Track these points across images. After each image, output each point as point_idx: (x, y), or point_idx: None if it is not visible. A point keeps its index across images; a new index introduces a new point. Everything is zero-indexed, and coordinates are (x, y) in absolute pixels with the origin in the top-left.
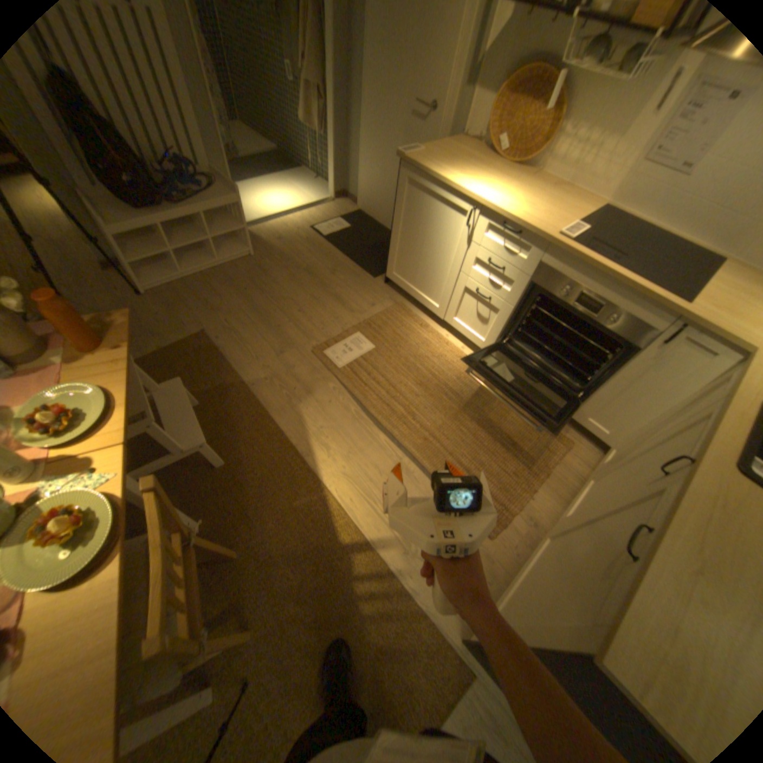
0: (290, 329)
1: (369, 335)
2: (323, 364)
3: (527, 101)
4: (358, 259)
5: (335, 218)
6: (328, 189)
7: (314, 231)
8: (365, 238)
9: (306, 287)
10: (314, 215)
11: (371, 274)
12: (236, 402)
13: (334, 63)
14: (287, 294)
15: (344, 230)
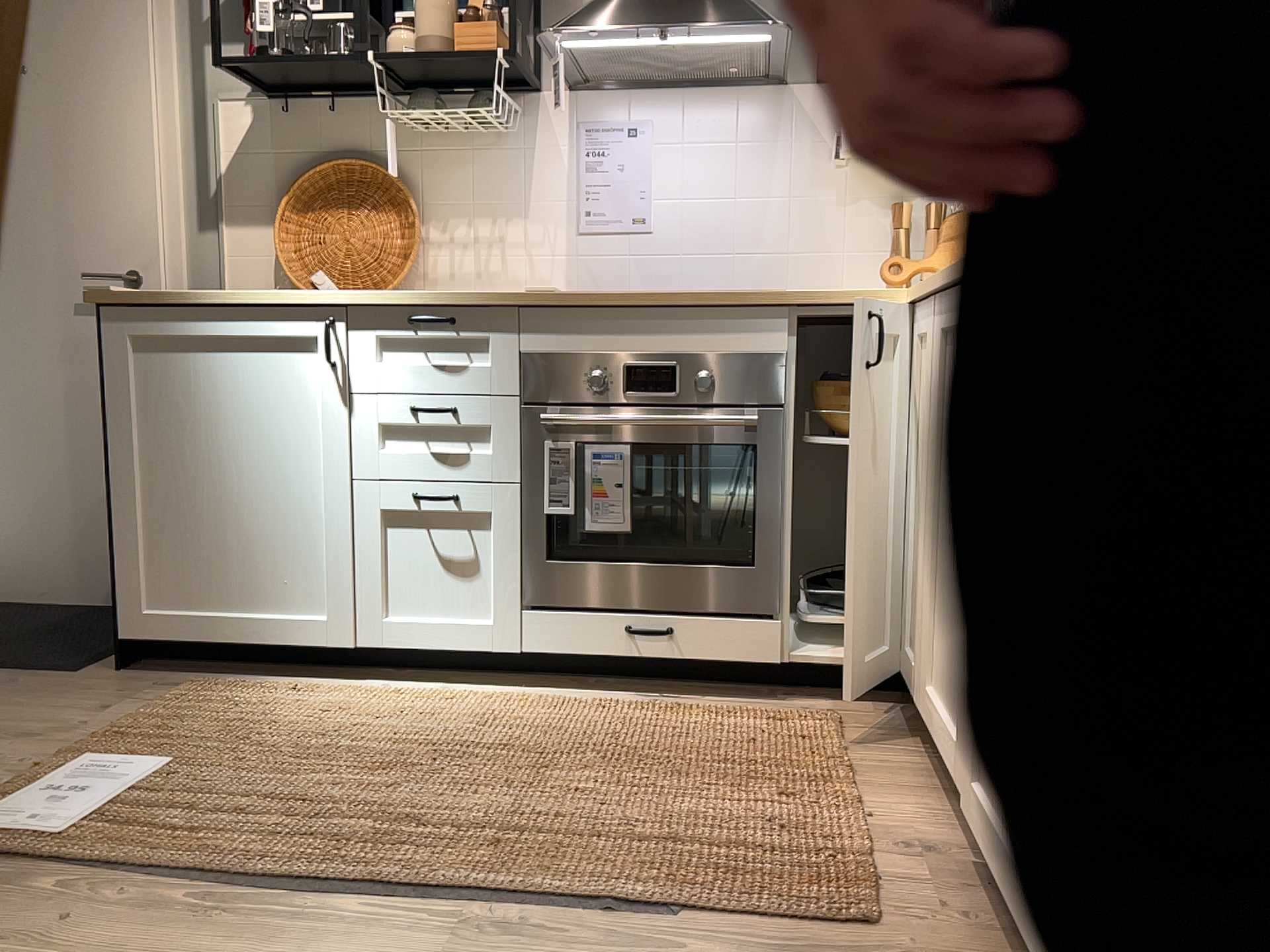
0: None
1: (136, 751)
2: None
3: (339, 214)
4: None
5: None
6: None
7: None
8: None
9: None
10: None
11: (61, 668)
12: None
13: None
14: None
15: None
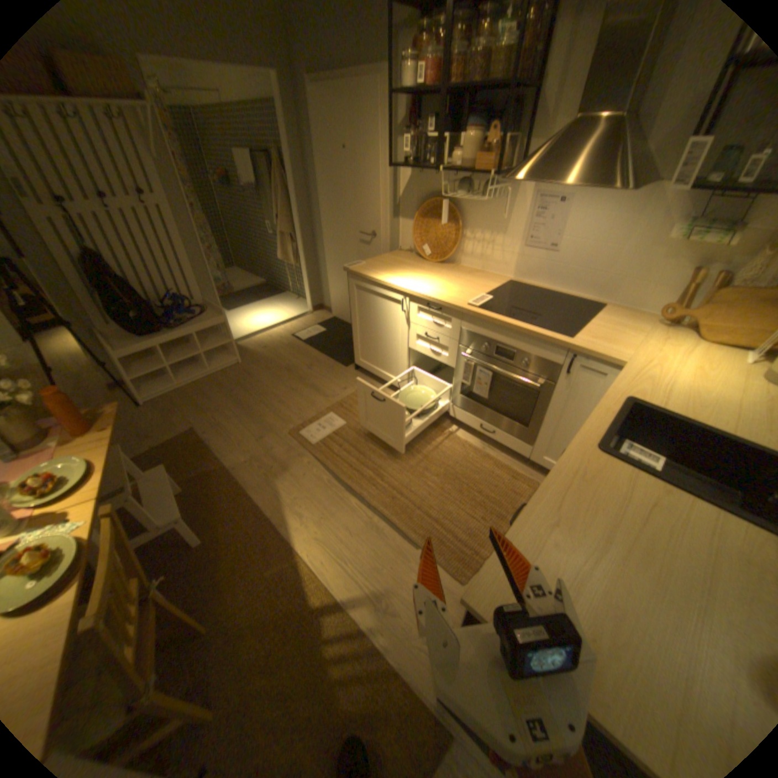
0: (270, 417)
1: (341, 413)
2: (298, 442)
3: (434, 221)
4: (332, 354)
5: (313, 325)
6: (307, 304)
7: (294, 337)
8: (338, 337)
9: (286, 381)
10: (295, 326)
11: (343, 364)
12: (216, 485)
13: (300, 218)
14: (269, 389)
15: (320, 333)
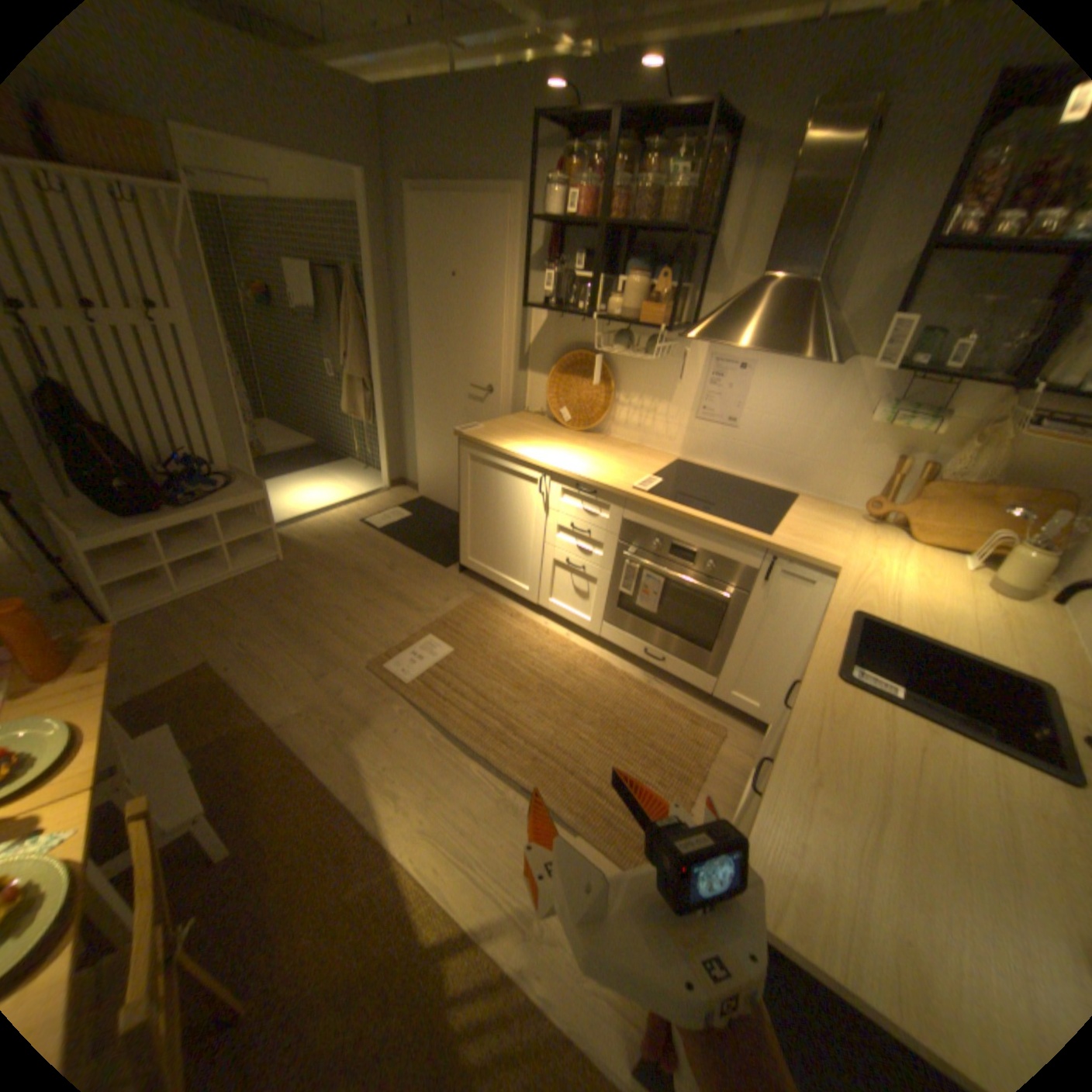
0: (335, 643)
1: (445, 635)
2: (382, 682)
3: (577, 380)
4: (423, 550)
5: (392, 508)
6: (381, 478)
7: (365, 524)
8: (430, 525)
9: (356, 590)
10: (365, 508)
11: (442, 564)
12: (252, 756)
13: (380, 360)
14: (331, 601)
15: (403, 520)
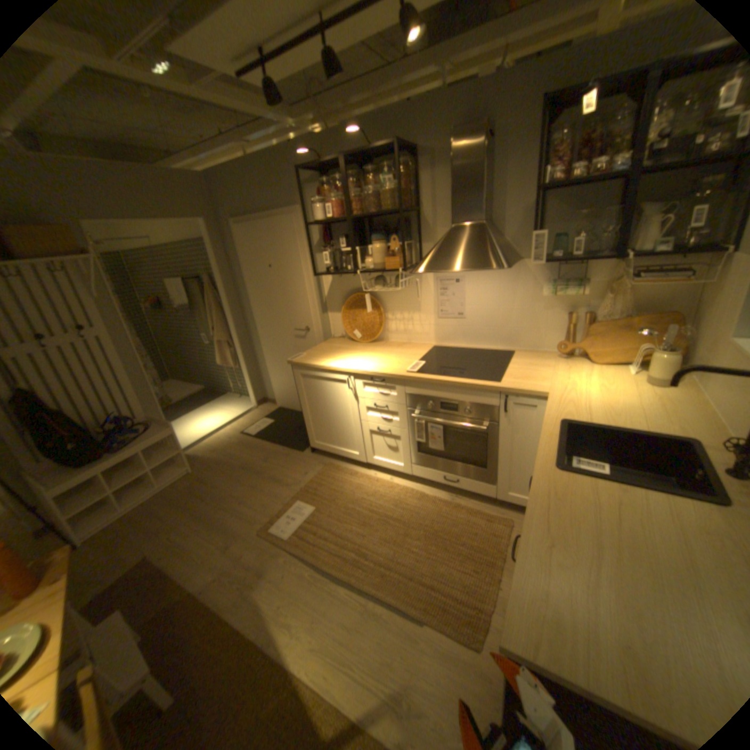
0: (233, 523)
1: (307, 499)
2: (269, 543)
3: (359, 311)
4: (285, 443)
5: (260, 419)
6: (250, 401)
7: (243, 434)
8: (287, 425)
9: (243, 481)
10: (242, 423)
11: (298, 449)
12: (183, 620)
13: (235, 326)
14: (226, 493)
15: (269, 425)
